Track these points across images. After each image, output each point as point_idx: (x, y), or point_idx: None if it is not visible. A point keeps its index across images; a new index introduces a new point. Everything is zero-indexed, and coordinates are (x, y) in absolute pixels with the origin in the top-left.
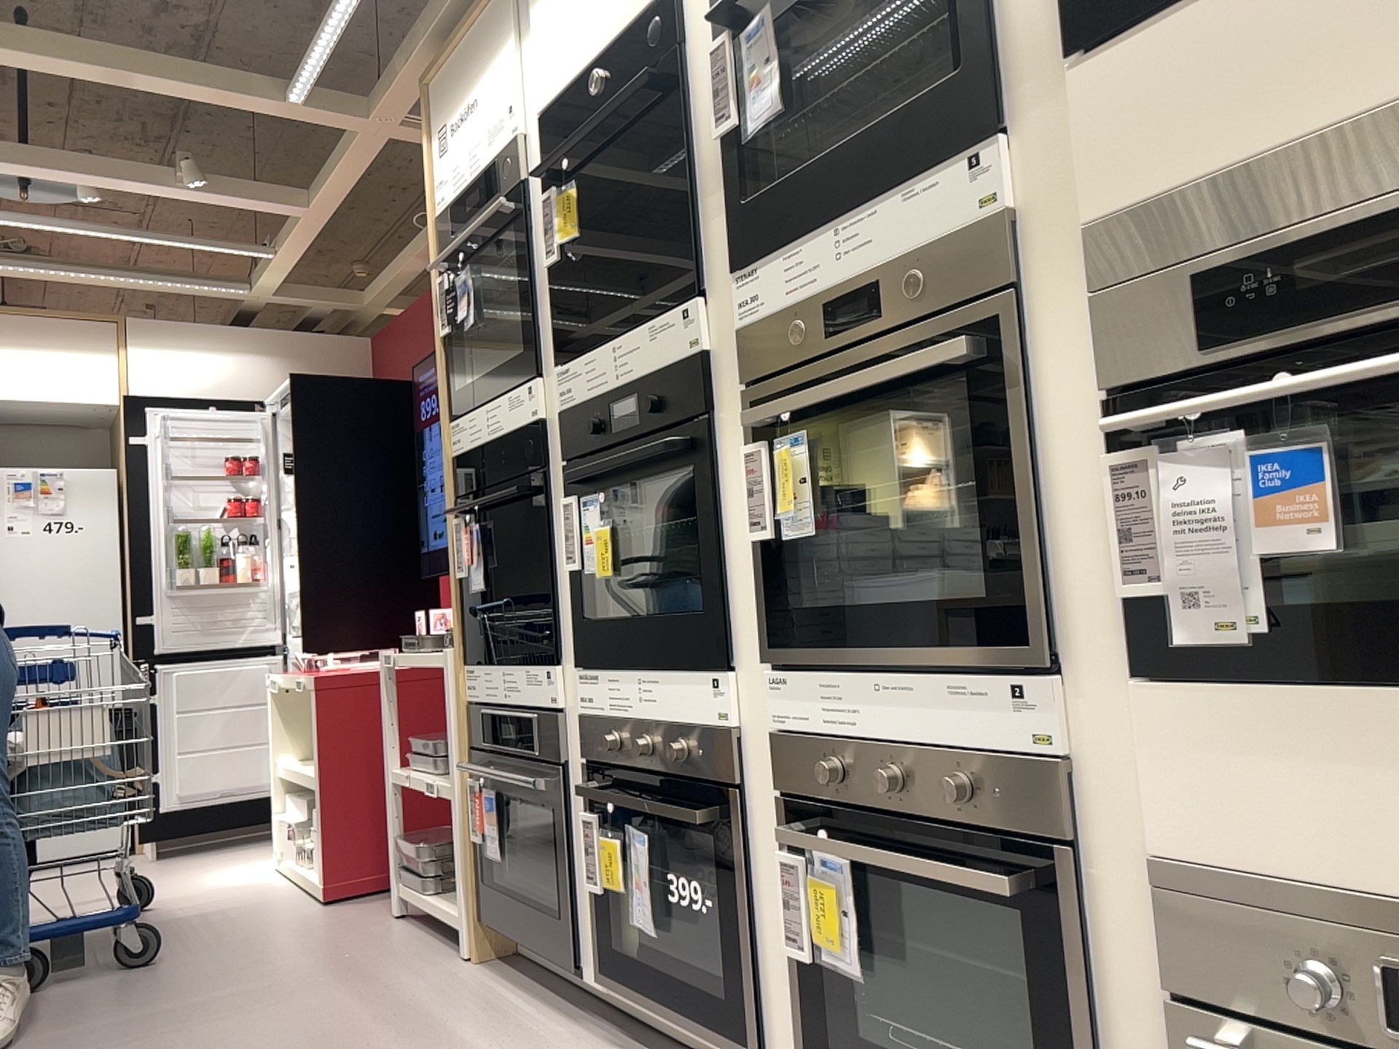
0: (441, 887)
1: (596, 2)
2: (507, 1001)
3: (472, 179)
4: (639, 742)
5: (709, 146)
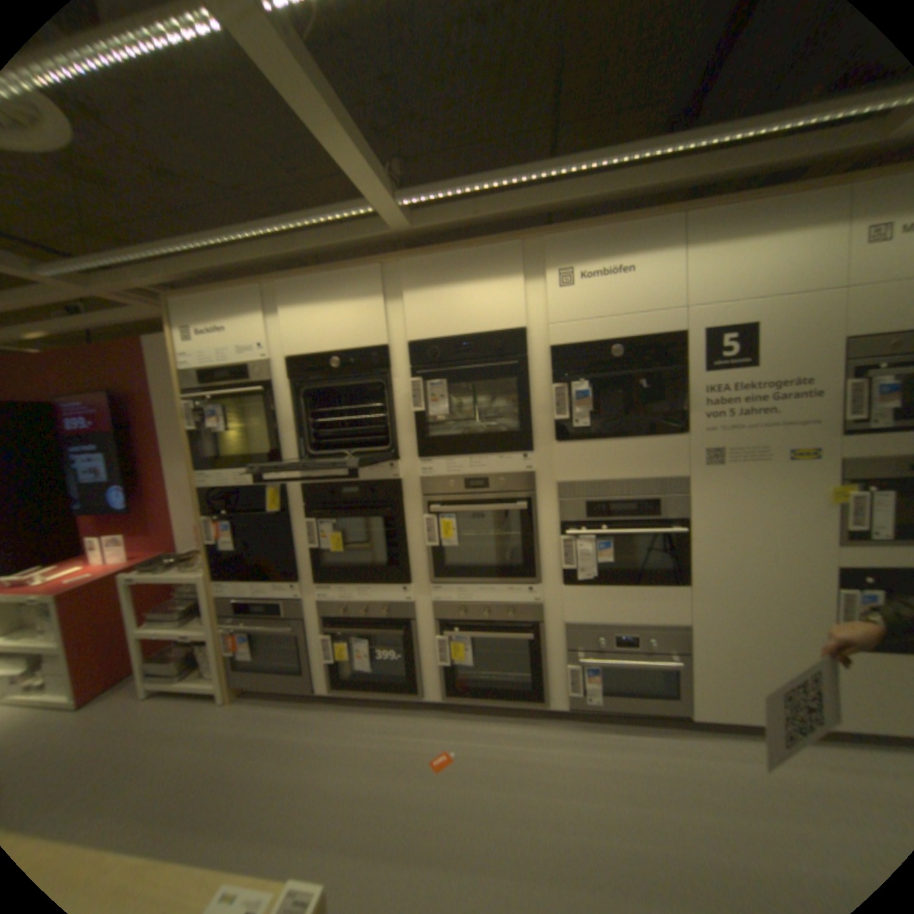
0: (176, 680)
1: (334, 330)
2: (267, 717)
3: (217, 364)
4: (358, 611)
5: (404, 411)
